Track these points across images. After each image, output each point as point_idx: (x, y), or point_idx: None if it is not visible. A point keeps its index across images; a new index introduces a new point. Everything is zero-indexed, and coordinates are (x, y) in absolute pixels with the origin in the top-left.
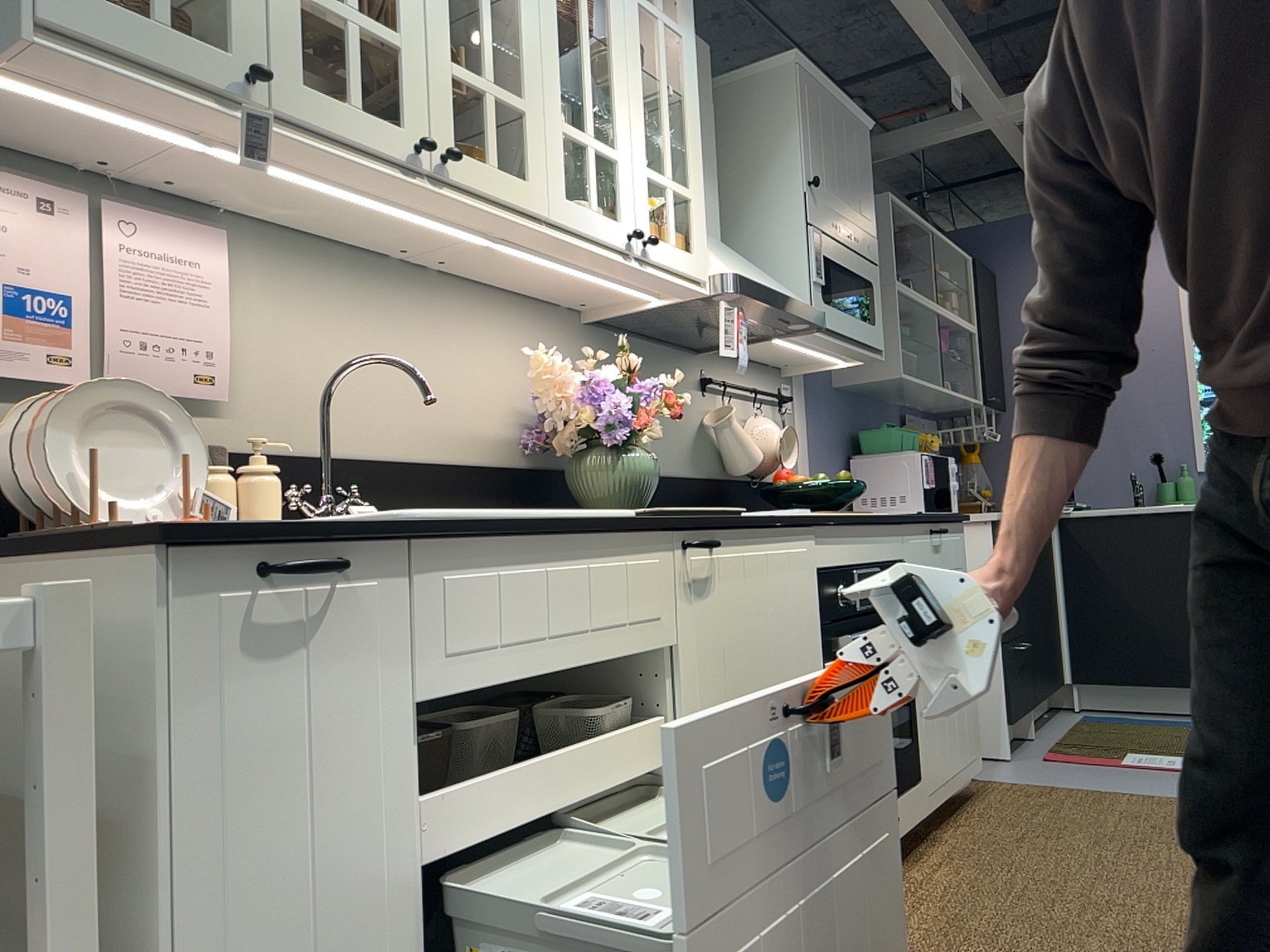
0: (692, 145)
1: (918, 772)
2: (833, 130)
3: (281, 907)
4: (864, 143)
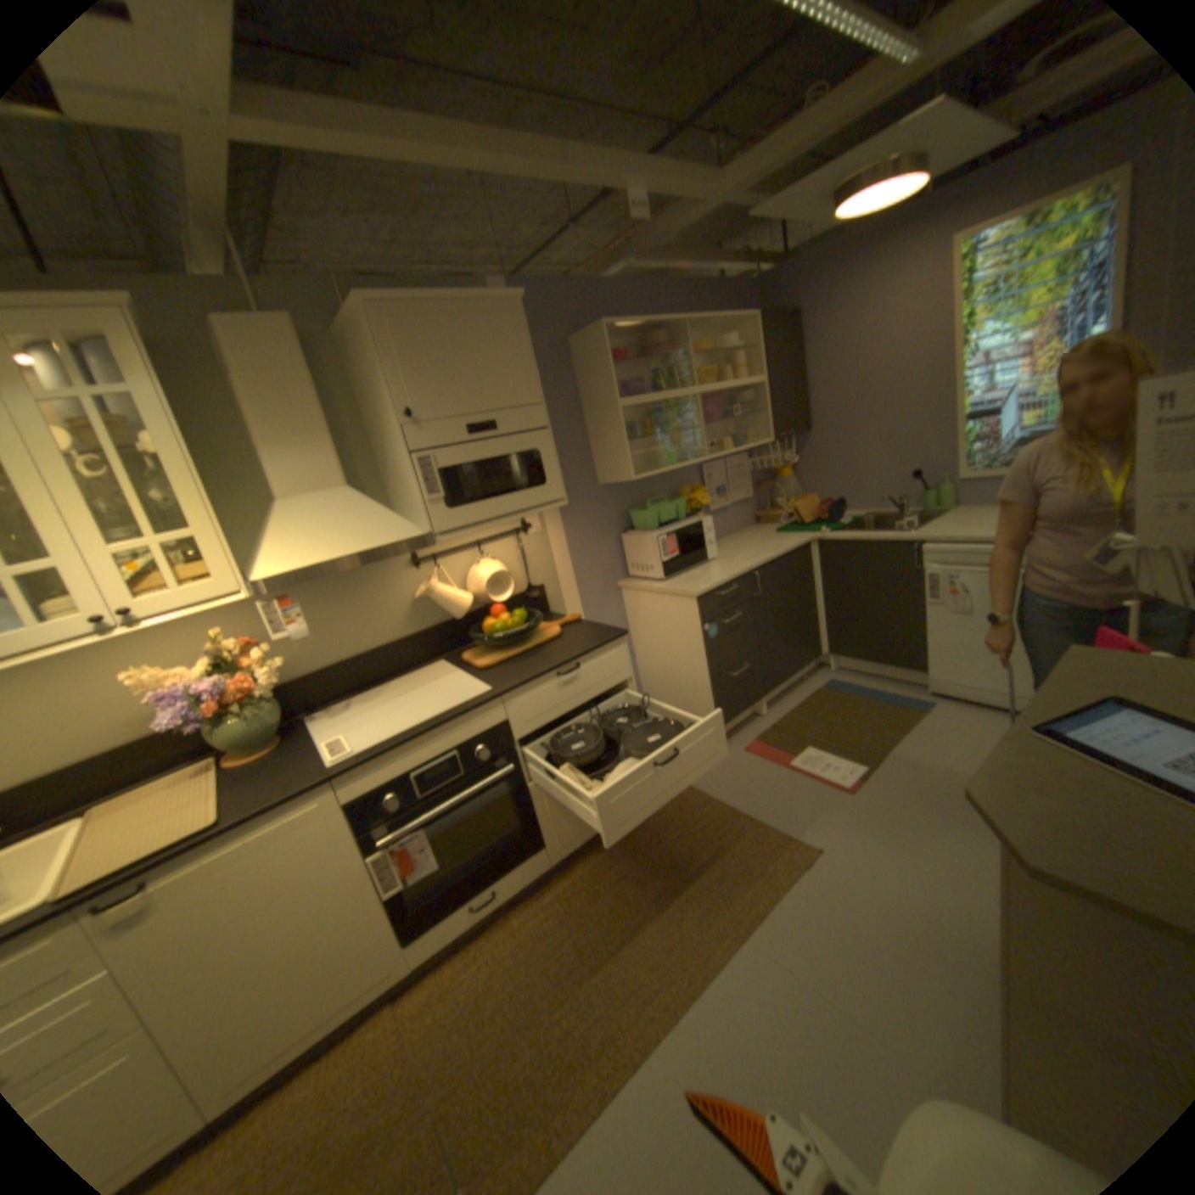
0: (179, 489)
1: (537, 847)
2: (442, 338)
3: None
4: (506, 320)
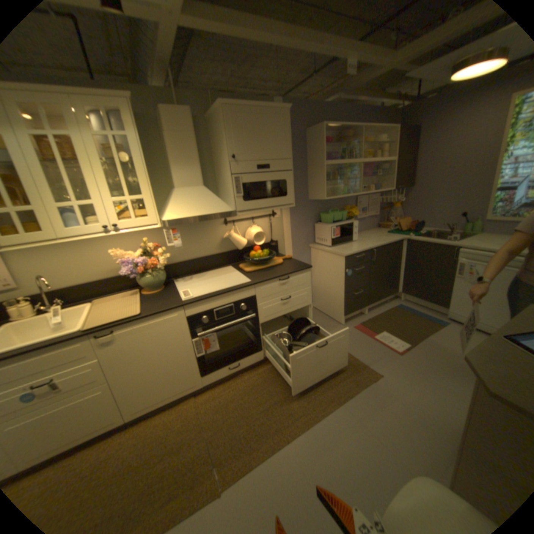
0: (140, 178)
1: (259, 349)
2: (252, 124)
3: None
4: (281, 118)
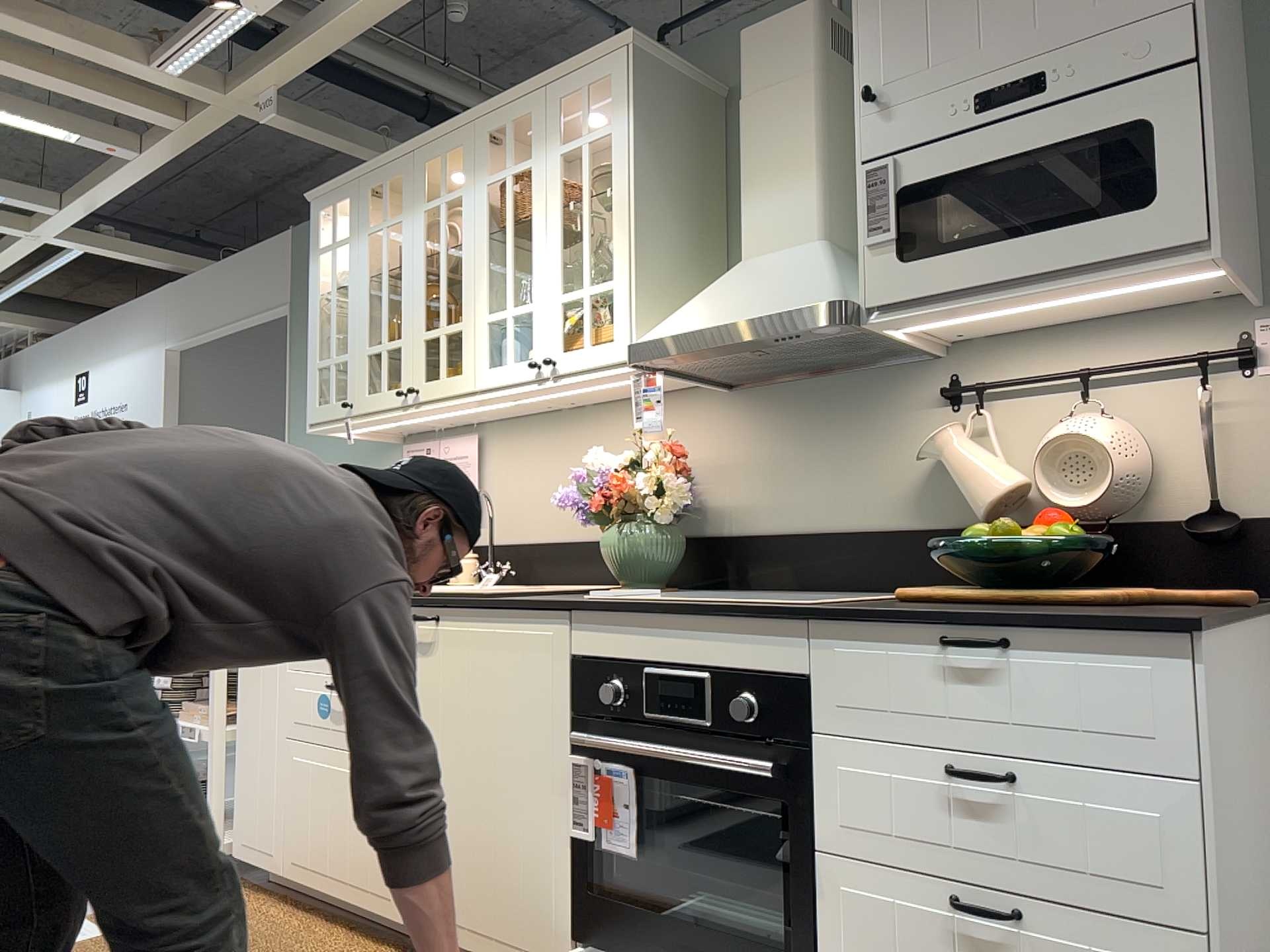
0: (614, 233)
1: None
2: None
3: (256, 722)
4: None
